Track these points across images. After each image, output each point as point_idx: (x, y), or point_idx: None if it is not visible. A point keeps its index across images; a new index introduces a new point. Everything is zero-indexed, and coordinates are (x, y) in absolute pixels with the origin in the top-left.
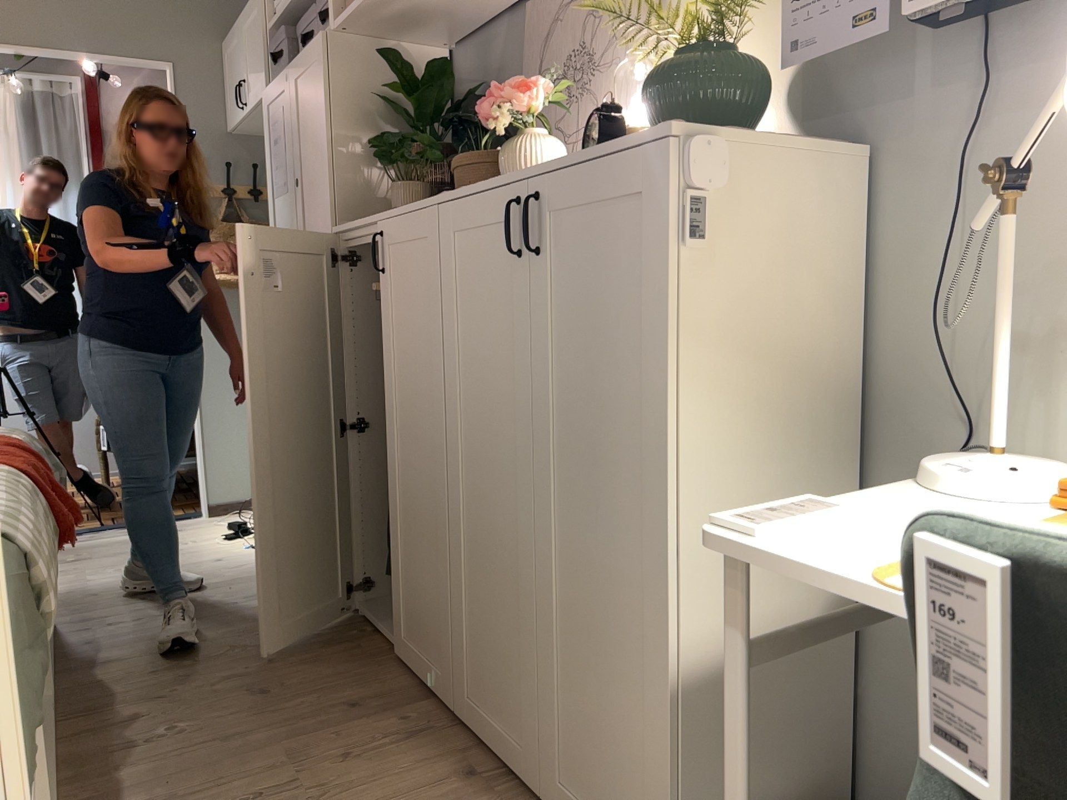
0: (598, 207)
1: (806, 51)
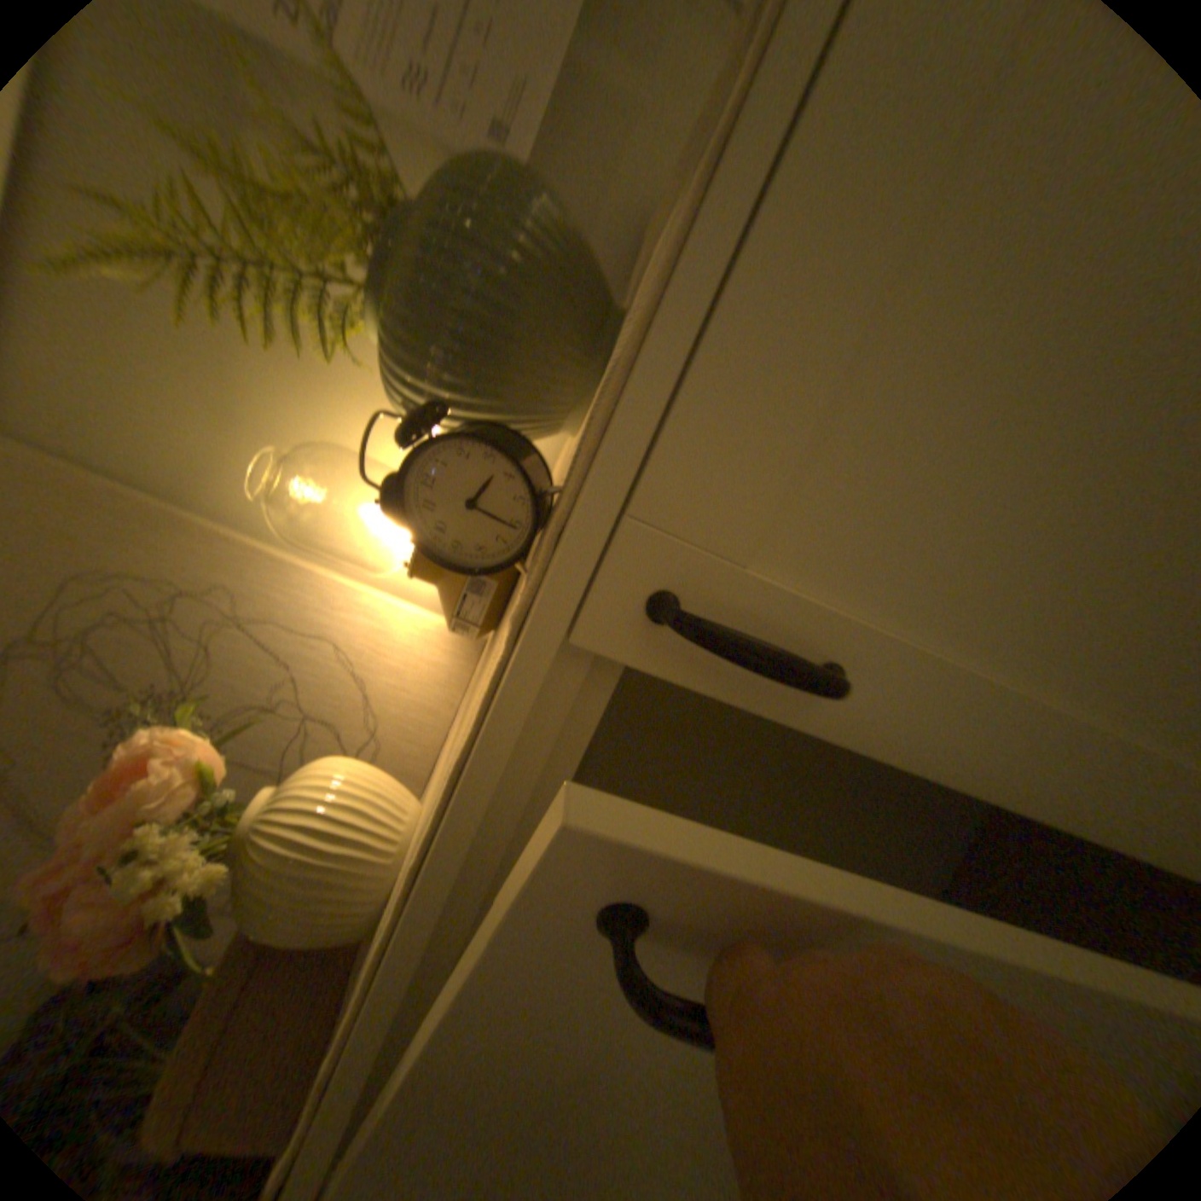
0: (912, 281)
1: (518, 120)
